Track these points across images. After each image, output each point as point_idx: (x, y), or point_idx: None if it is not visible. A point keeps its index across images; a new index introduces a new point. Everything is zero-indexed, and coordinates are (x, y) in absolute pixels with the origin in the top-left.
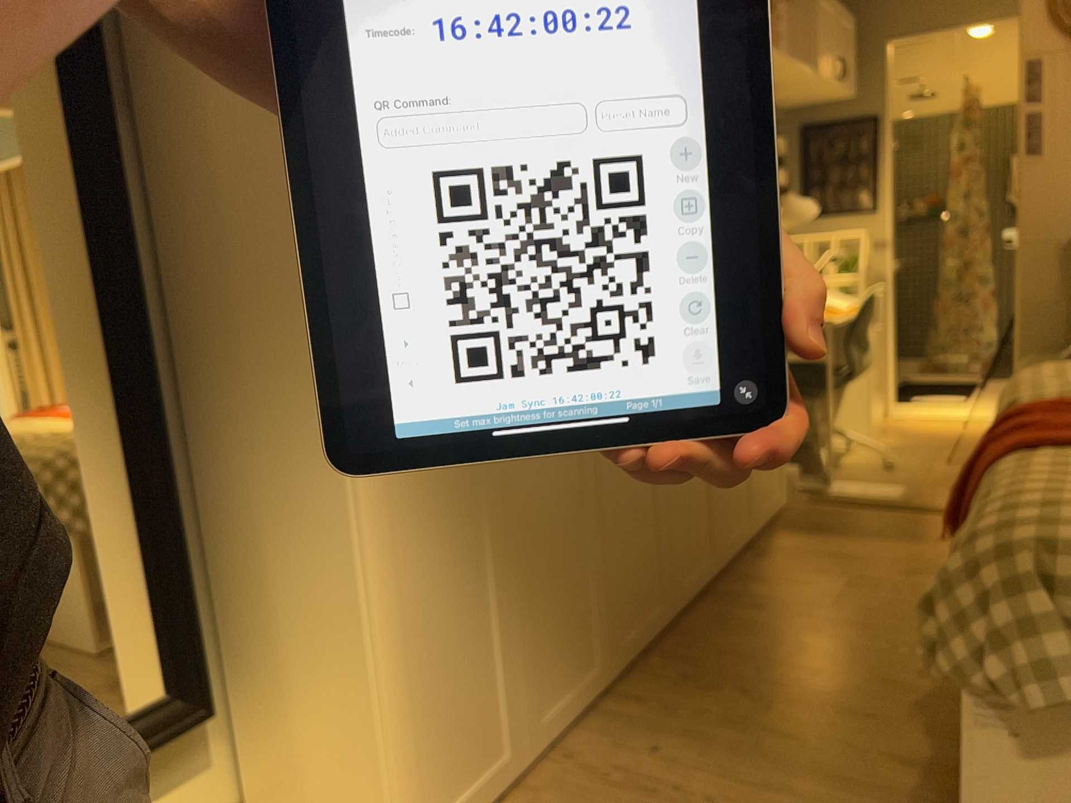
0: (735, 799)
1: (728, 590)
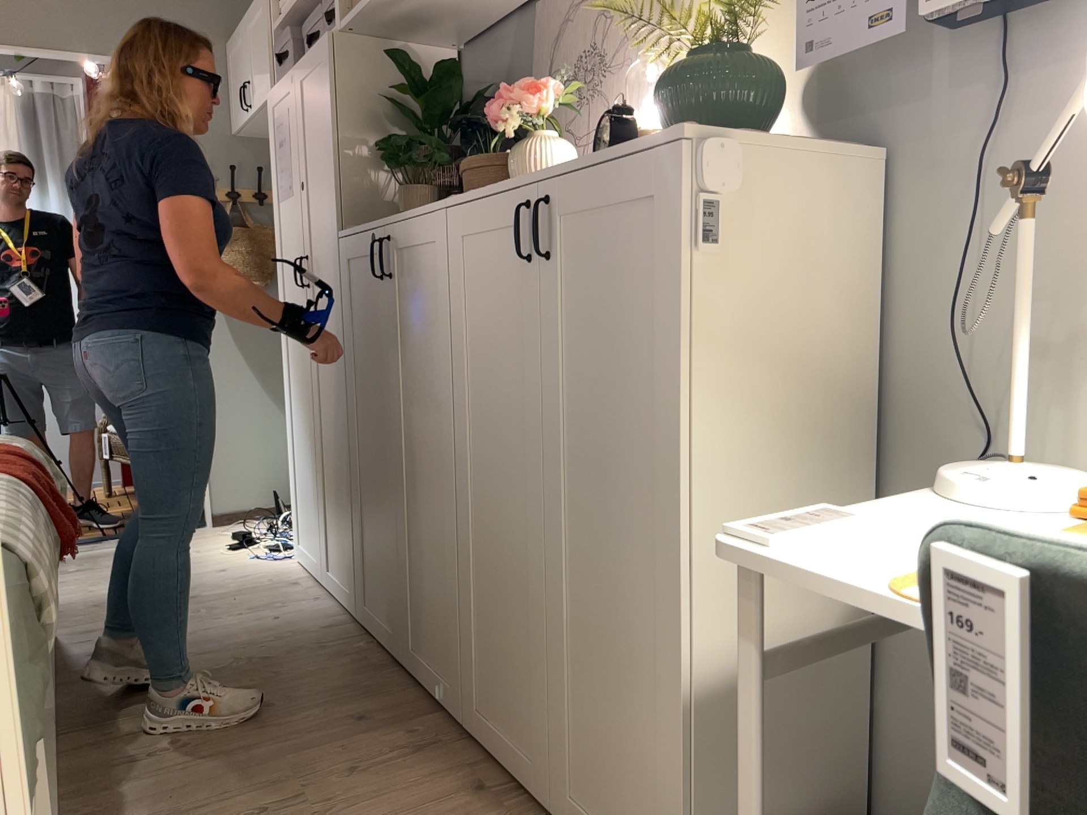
0: (206, 628)
1: (424, 726)
